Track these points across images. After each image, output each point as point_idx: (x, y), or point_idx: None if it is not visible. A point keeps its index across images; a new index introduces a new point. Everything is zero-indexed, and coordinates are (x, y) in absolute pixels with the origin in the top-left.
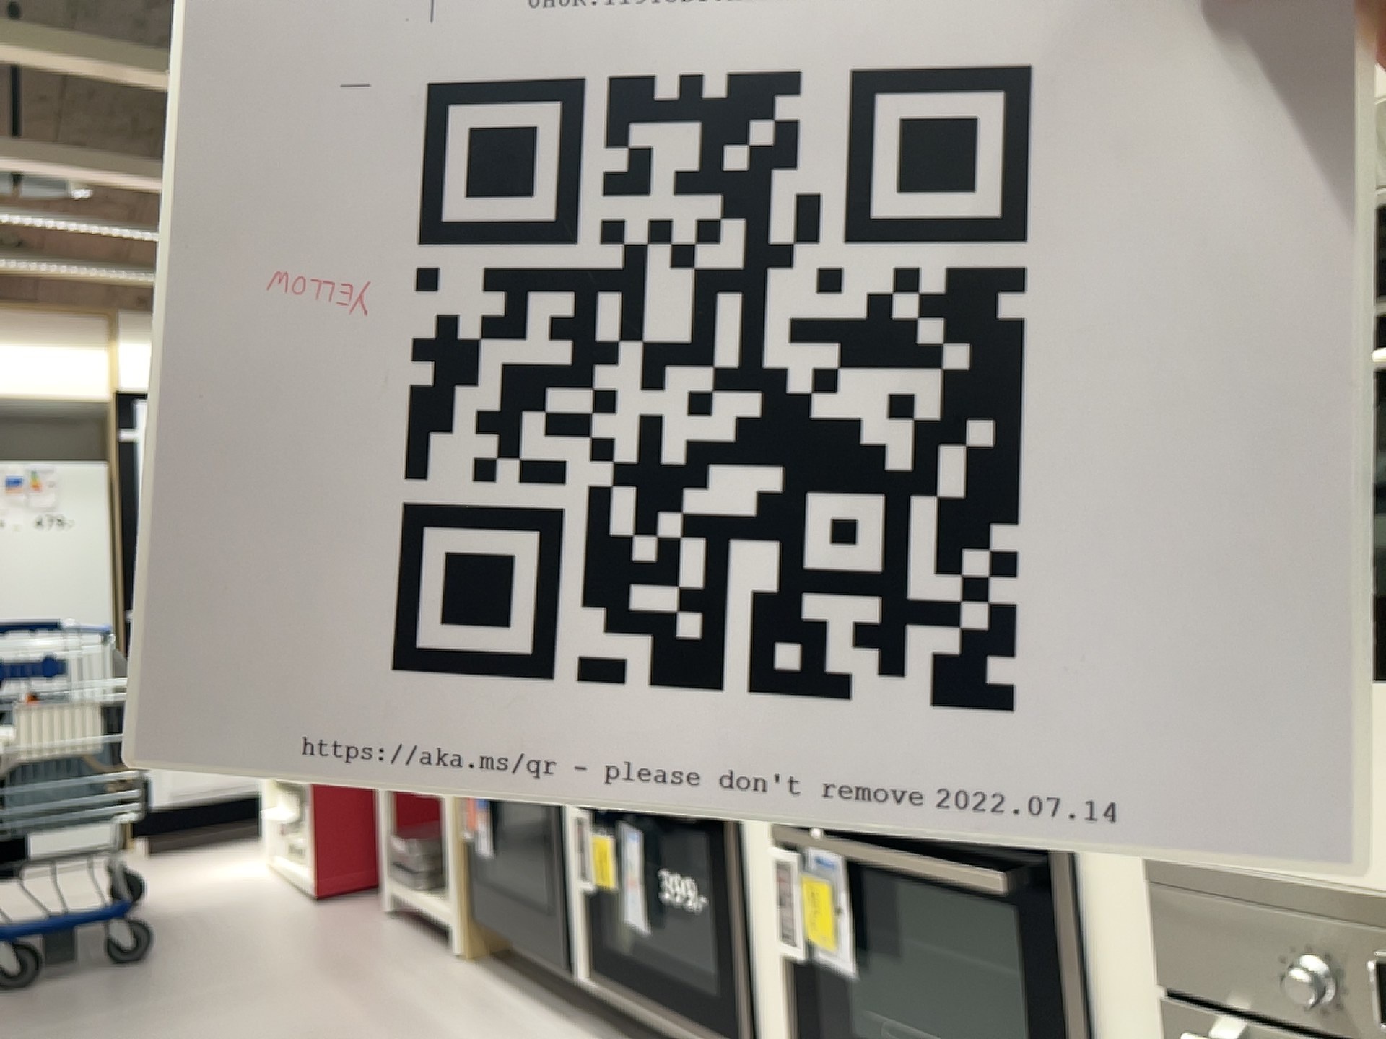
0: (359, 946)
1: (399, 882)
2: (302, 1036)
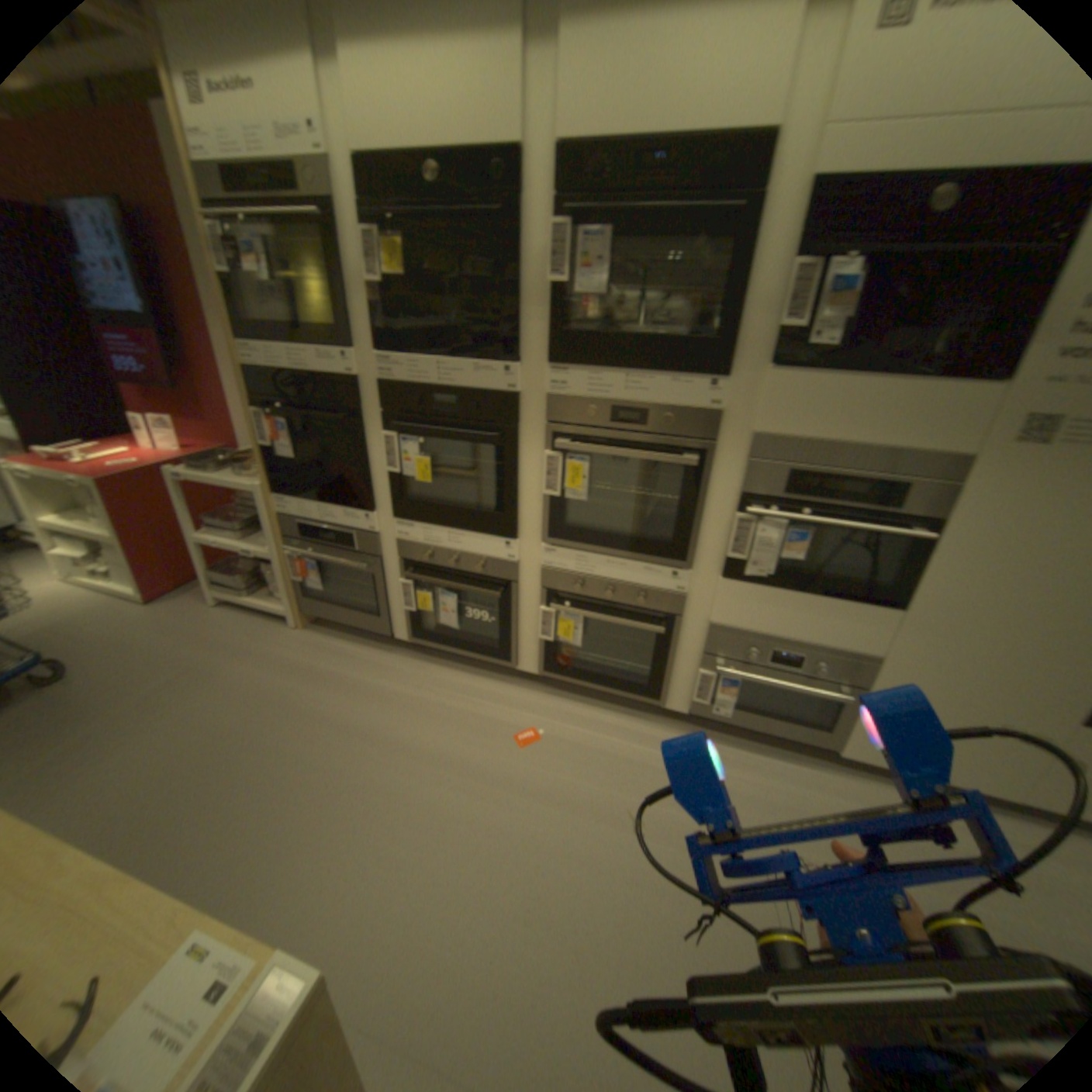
0: (219, 635)
1: (212, 591)
2: (255, 700)
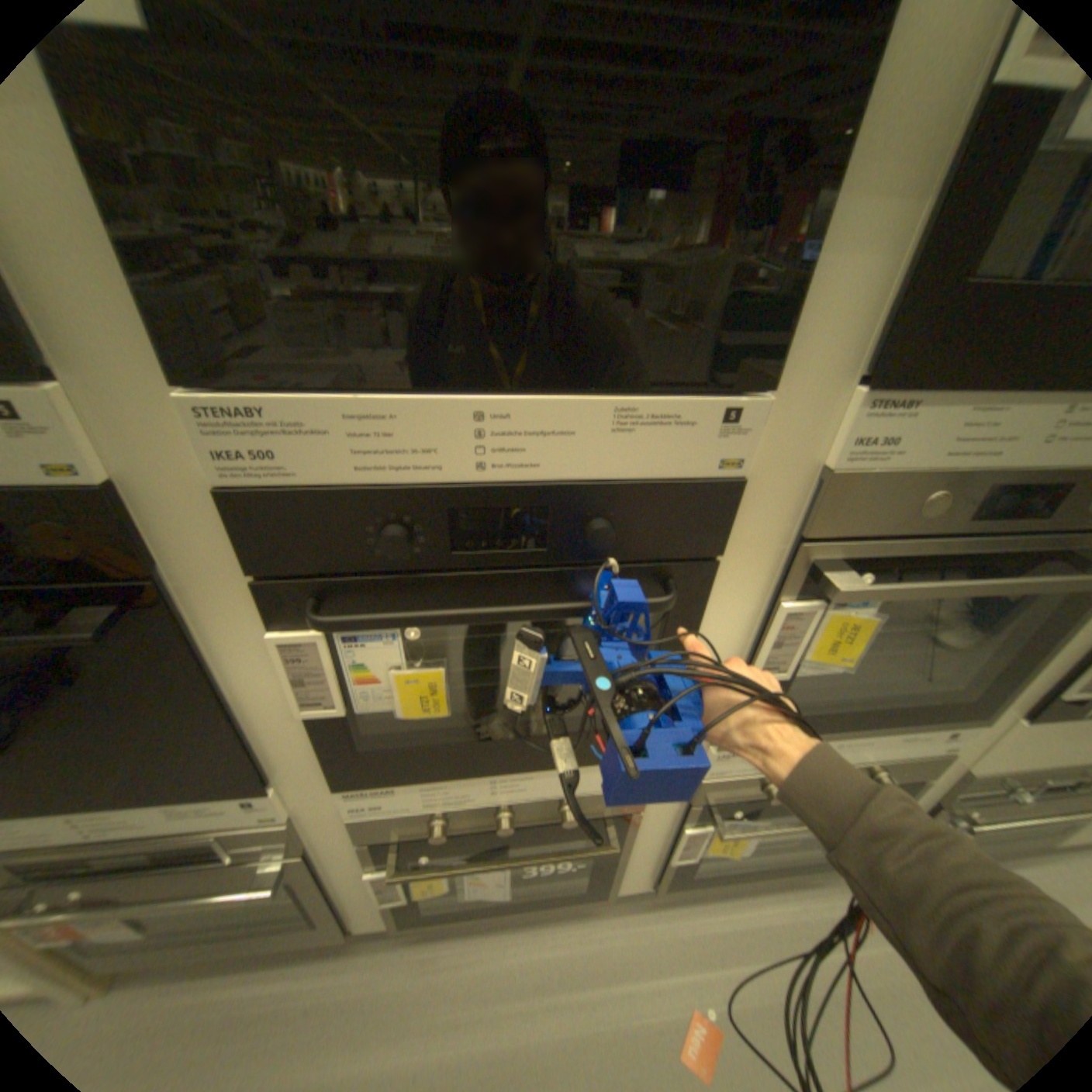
0: None
1: None
2: None
